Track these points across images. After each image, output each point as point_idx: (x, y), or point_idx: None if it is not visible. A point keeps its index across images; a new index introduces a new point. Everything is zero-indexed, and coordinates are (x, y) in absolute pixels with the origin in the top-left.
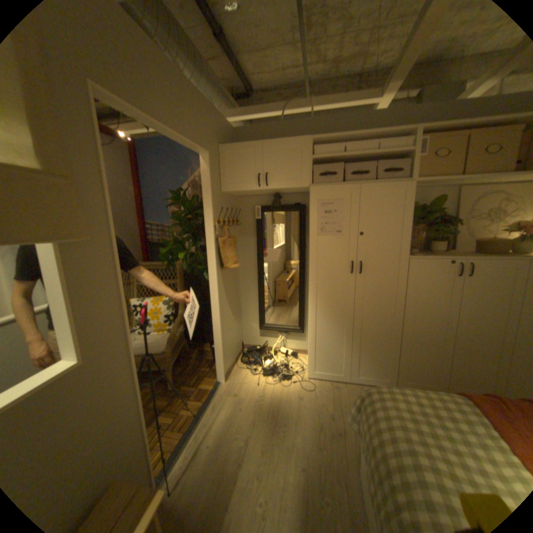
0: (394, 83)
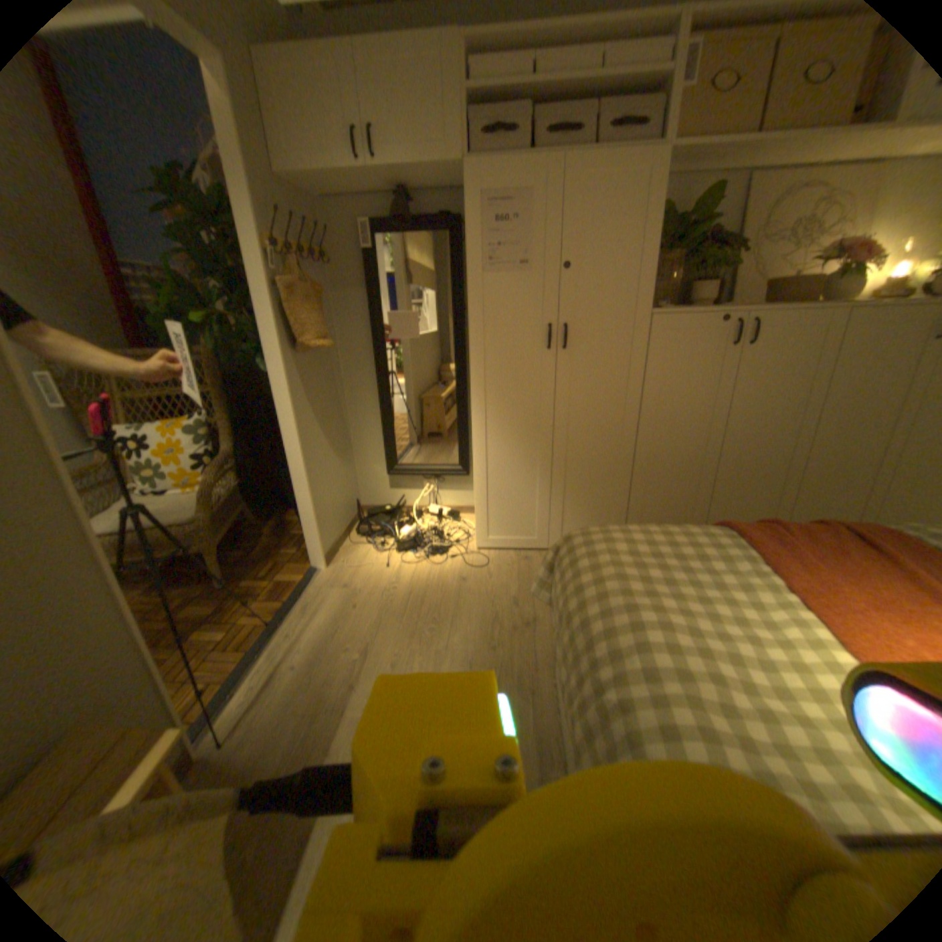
0: None
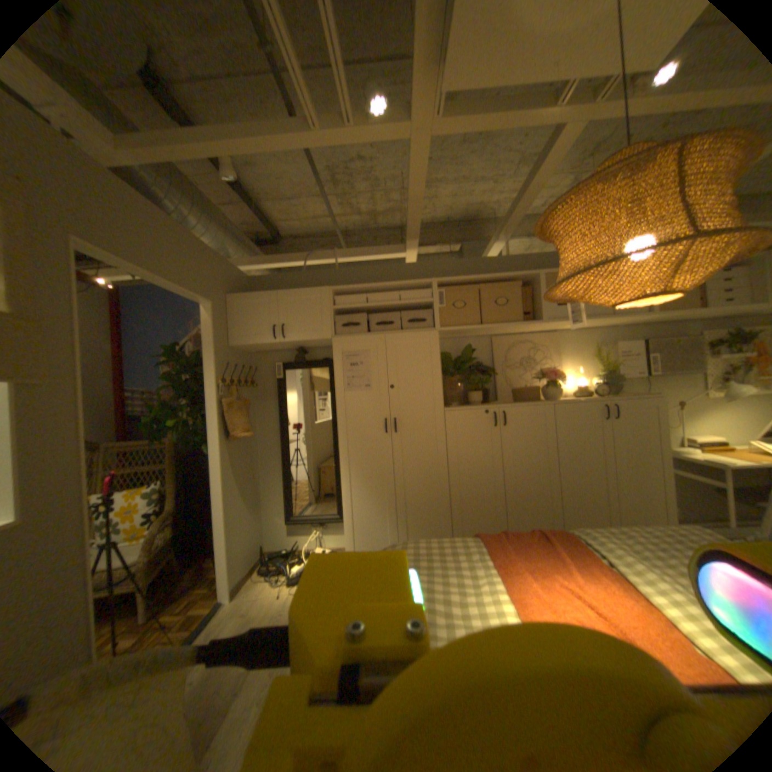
0: (410, 239)
